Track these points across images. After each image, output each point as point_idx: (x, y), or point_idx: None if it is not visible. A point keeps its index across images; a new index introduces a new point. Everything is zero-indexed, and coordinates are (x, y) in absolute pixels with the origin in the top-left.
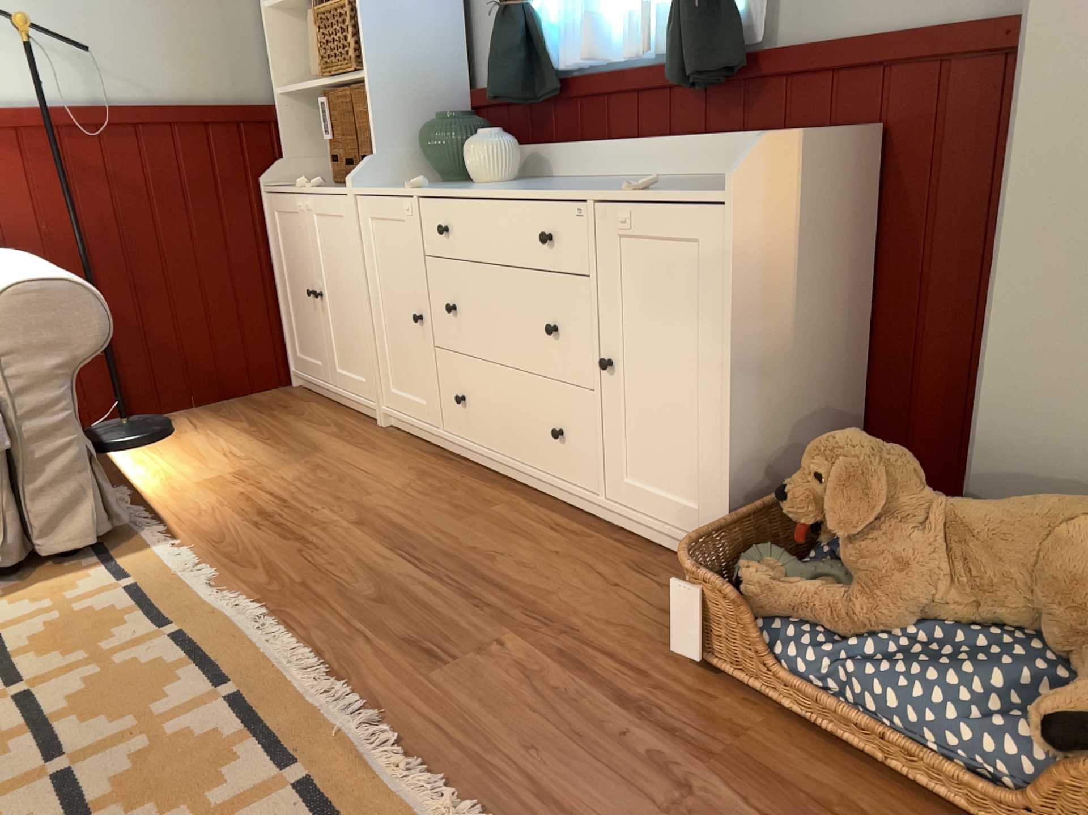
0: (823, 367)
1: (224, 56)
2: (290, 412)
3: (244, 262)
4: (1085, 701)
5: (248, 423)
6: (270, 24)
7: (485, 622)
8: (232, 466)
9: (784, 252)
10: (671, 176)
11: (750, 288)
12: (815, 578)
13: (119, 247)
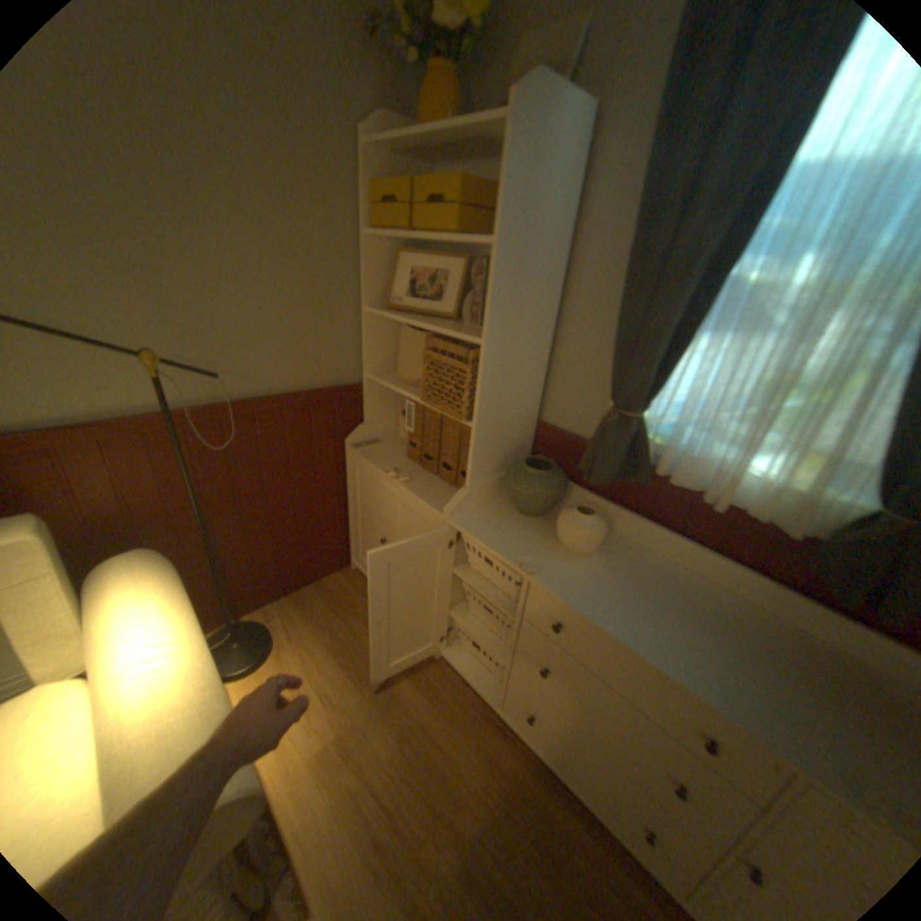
0: None
1: (327, 345)
2: (358, 616)
3: (327, 496)
4: None
5: (330, 634)
6: (367, 321)
7: None
8: (331, 726)
9: None
10: (766, 611)
11: None
12: None
13: (231, 506)
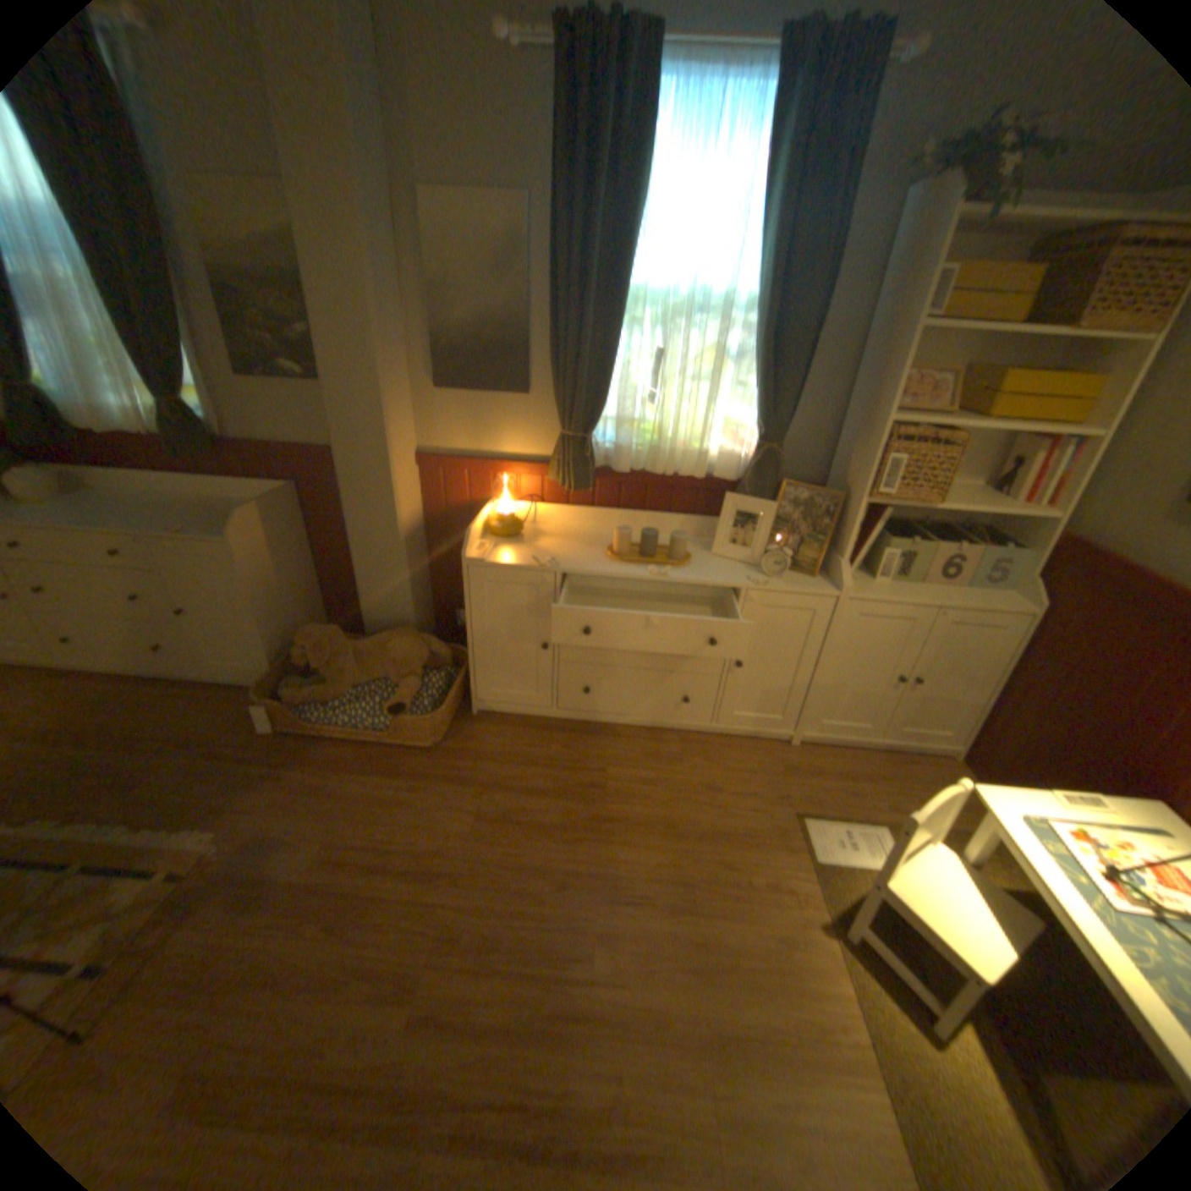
0: (297, 590)
1: None
2: None
3: None
4: (402, 697)
5: None
6: None
7: (149, 760)
8: None
9: (262, 553)
10: (184, 496)
11: (250, 574)
12: (312, 685)
13: None
